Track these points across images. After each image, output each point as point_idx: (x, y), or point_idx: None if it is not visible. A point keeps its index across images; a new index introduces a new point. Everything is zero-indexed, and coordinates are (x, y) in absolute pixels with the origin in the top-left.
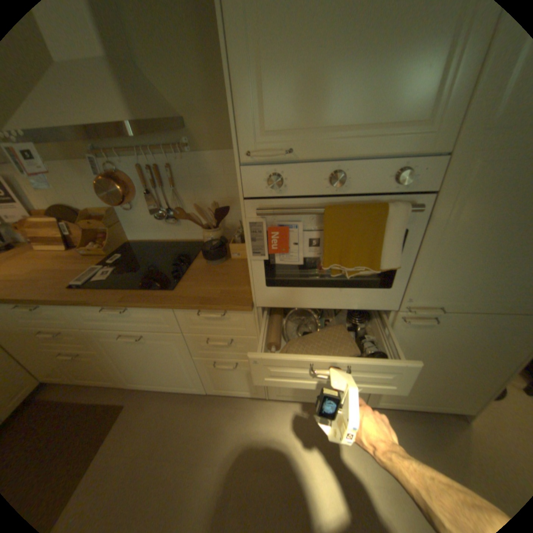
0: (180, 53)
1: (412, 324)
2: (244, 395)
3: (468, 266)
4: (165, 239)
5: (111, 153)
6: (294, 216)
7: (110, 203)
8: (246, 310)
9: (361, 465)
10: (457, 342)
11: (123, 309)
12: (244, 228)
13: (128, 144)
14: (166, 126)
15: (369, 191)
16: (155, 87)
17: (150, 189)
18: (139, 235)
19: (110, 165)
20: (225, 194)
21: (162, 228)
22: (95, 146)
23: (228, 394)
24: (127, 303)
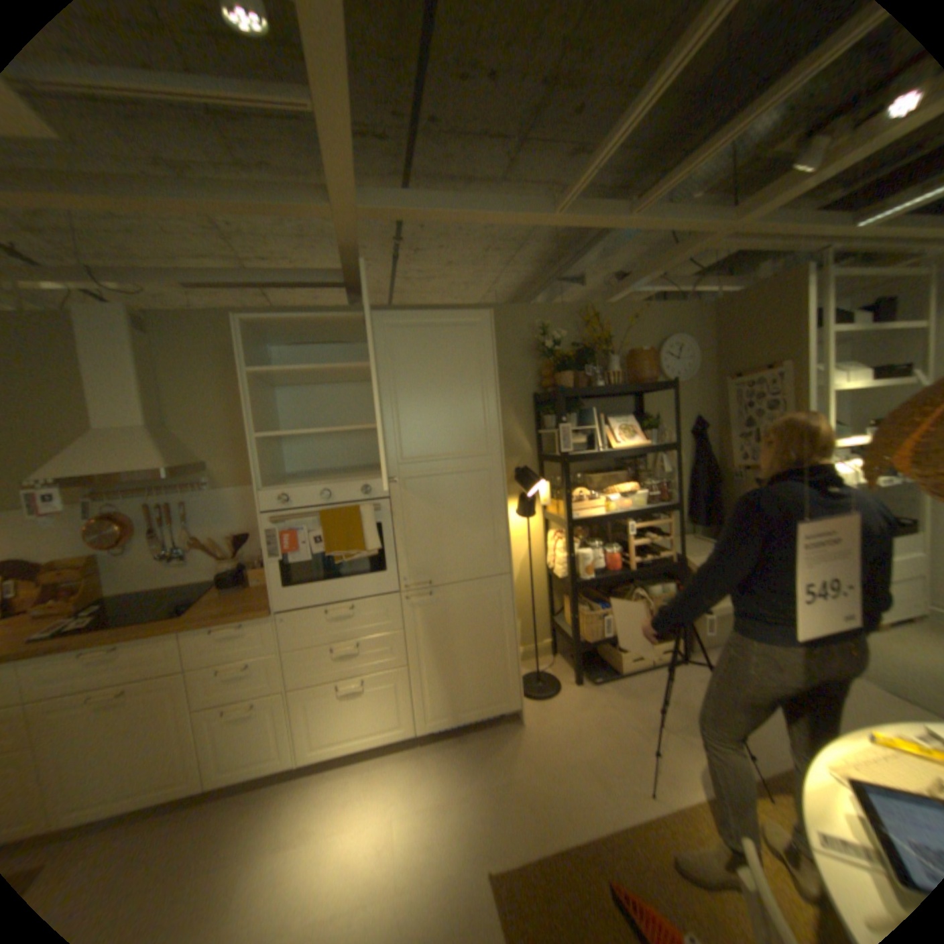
0: (208, 421)
1: (414, 604)
2: (260, 771)
3: (428, 544)
4: (160, 588)
5: (112, 498)
6: (297, 522)
7: (98, 548)
8: (261, 618)
9: (407, 799)
10: (454, 614)
11: (109, 650)
12: (259, 537)
13: (136, 488)
14: (185, 471)
15: (347, 501)
16: (180, 442)
17: (152, 530)
18: (121, 588)
19: (107, 509)
20: (243, 526)
21: (158, 574)
22: (93, 492)
23: (237, 777)
24: (120, 638)
